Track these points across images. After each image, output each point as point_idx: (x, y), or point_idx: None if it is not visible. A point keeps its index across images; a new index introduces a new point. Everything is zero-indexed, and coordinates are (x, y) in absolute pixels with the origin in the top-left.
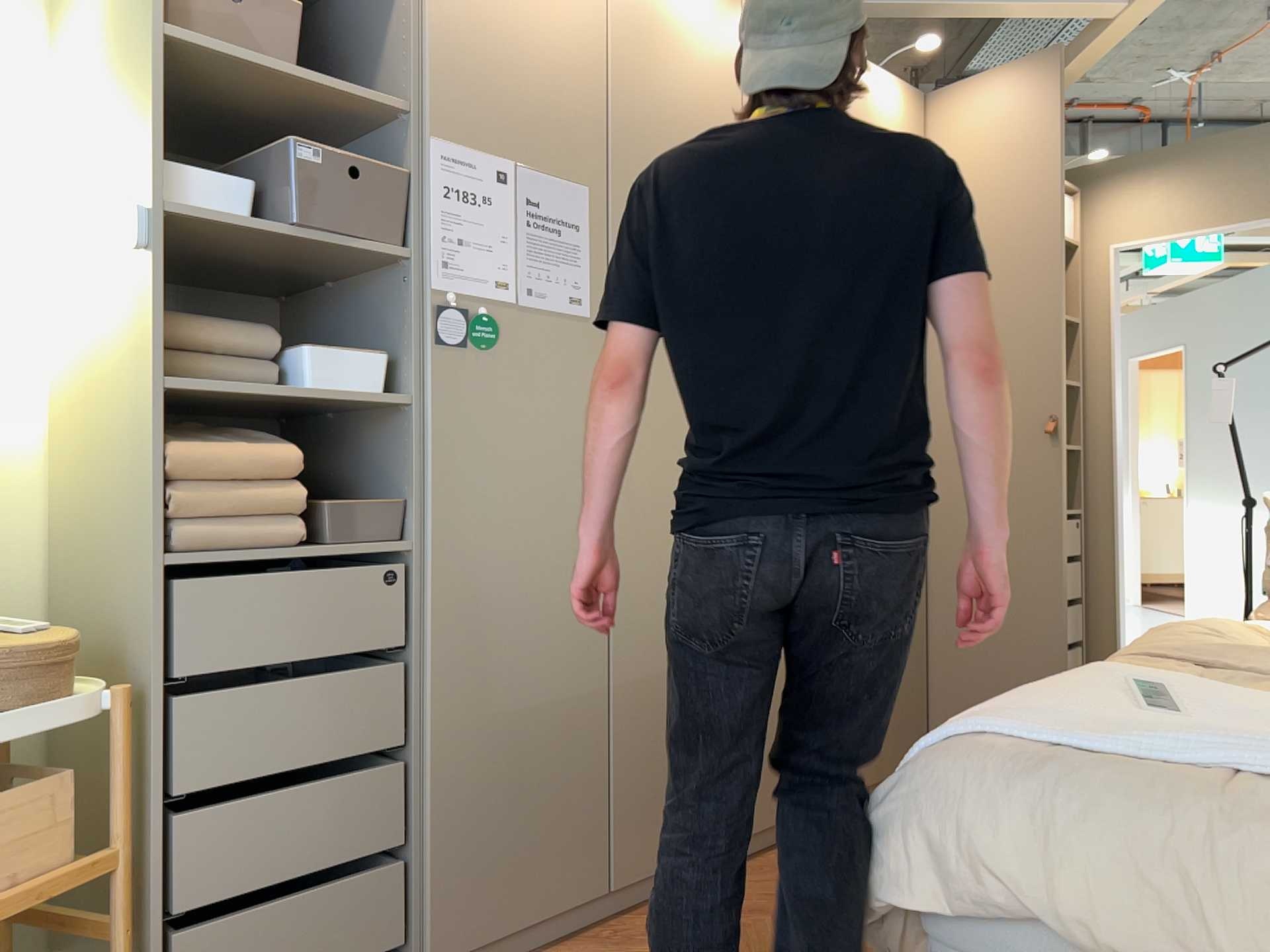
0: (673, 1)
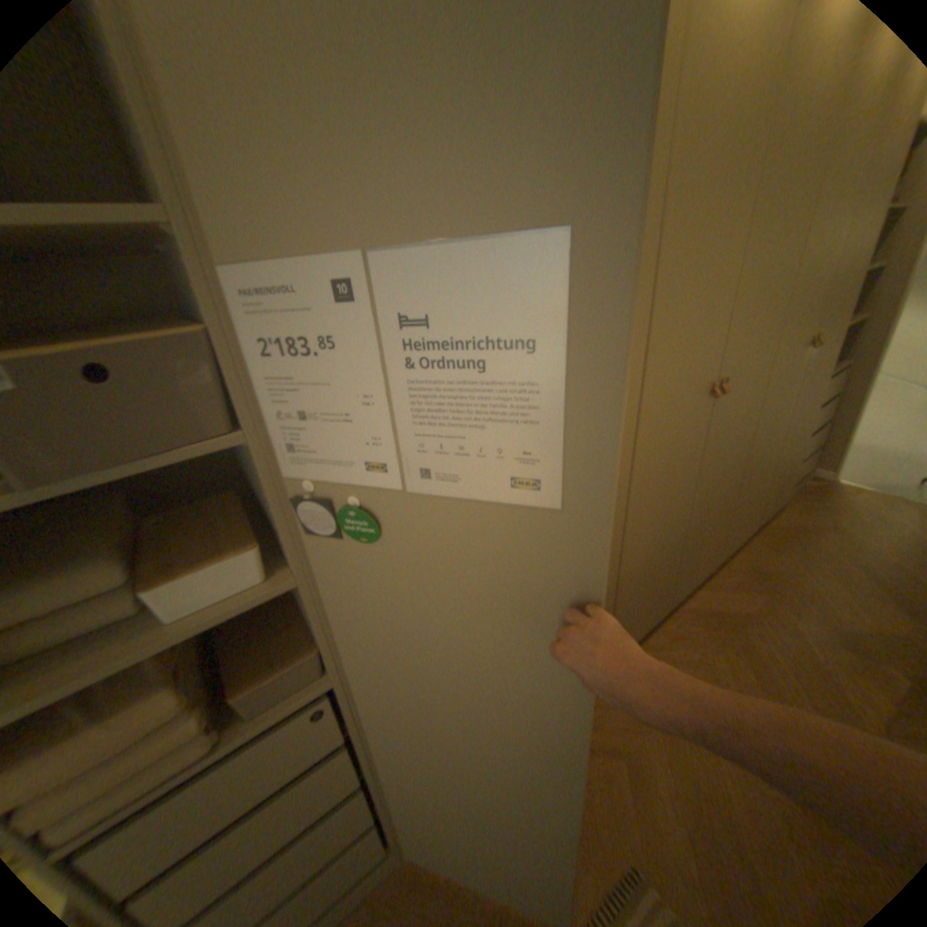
0: None
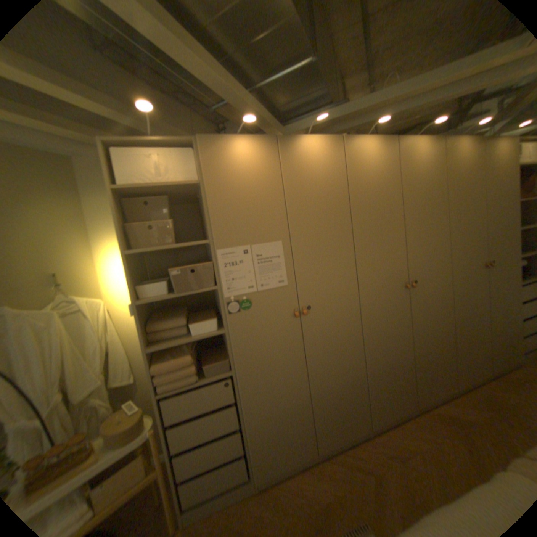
0: (309, 157)
